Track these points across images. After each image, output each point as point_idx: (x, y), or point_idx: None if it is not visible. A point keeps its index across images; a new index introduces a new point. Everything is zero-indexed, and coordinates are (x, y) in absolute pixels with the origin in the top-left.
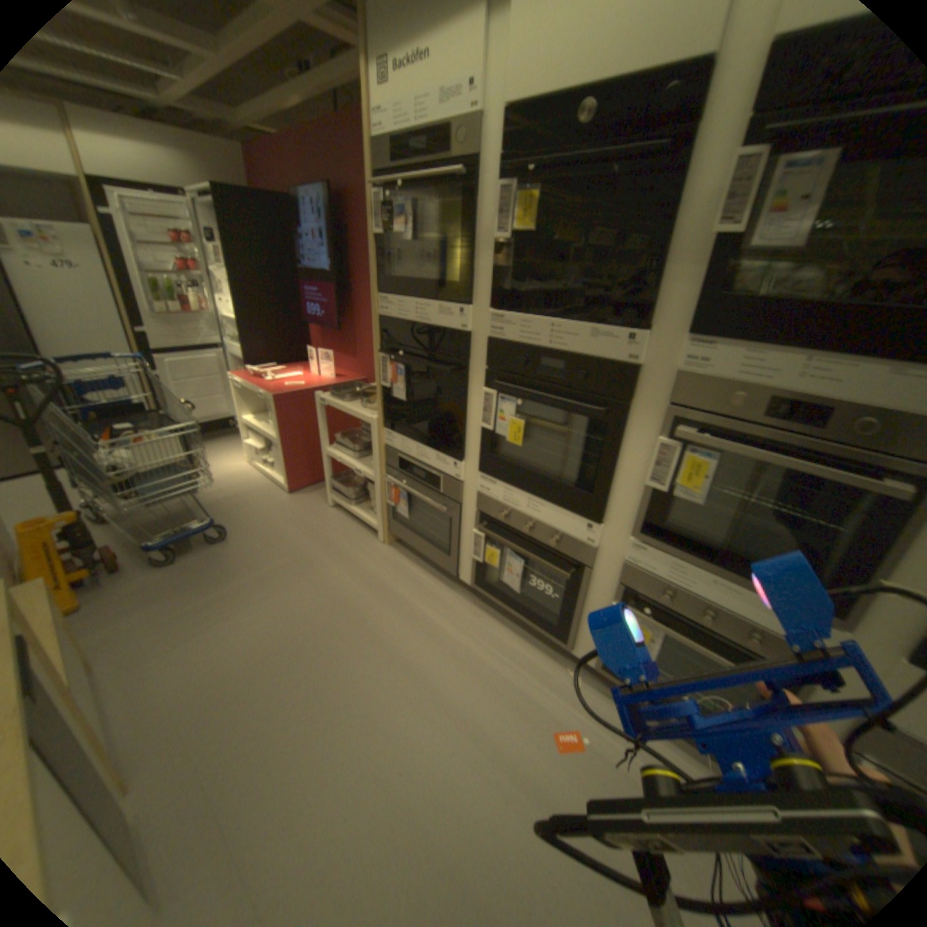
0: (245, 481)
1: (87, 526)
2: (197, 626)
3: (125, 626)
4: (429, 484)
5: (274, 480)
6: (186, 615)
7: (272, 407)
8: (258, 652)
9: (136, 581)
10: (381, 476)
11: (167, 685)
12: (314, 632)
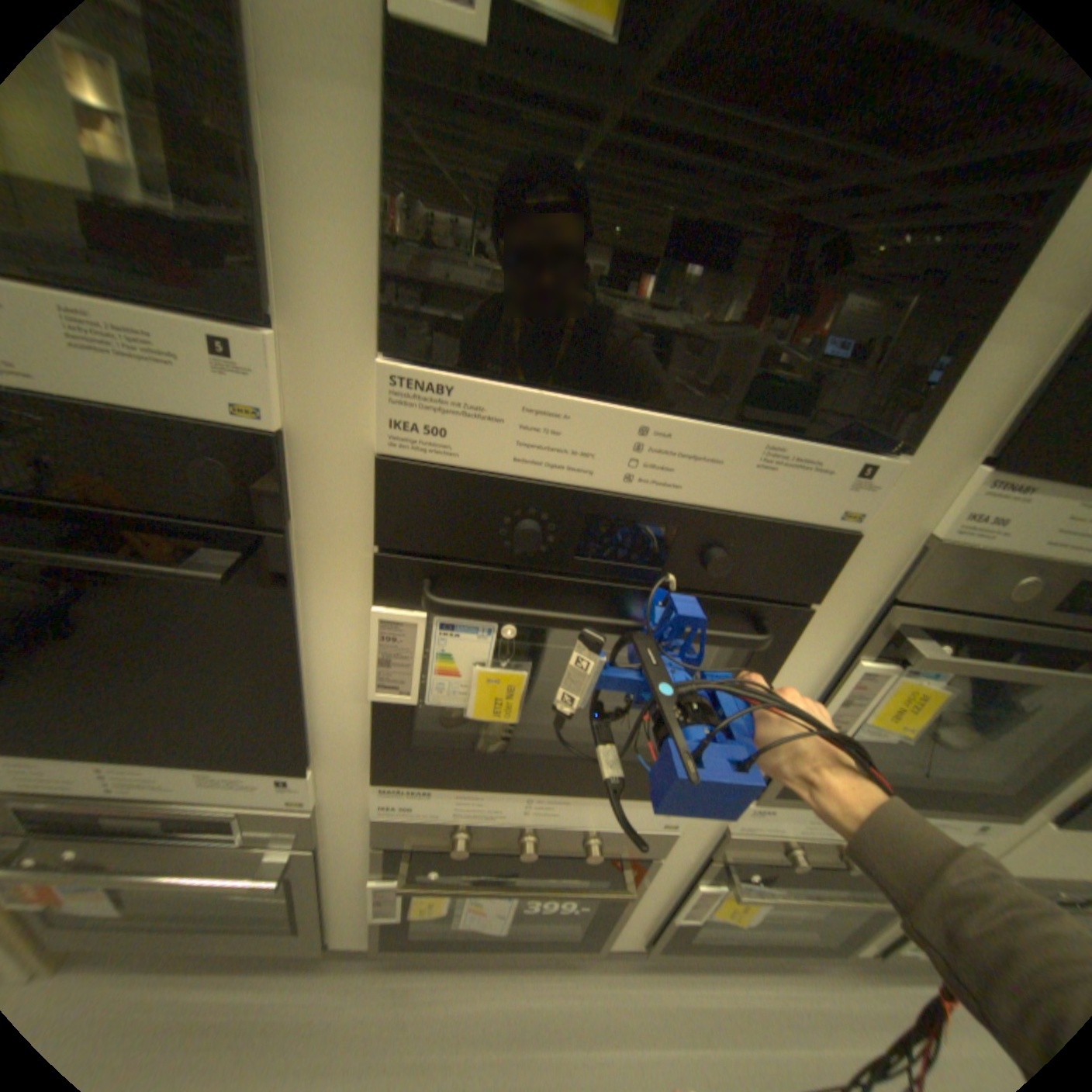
0: None
1: None
2: None
3: None
4: (187, 836)
5: None
6: None
7: None
8: None
9: None
10: None
11: None
12: None
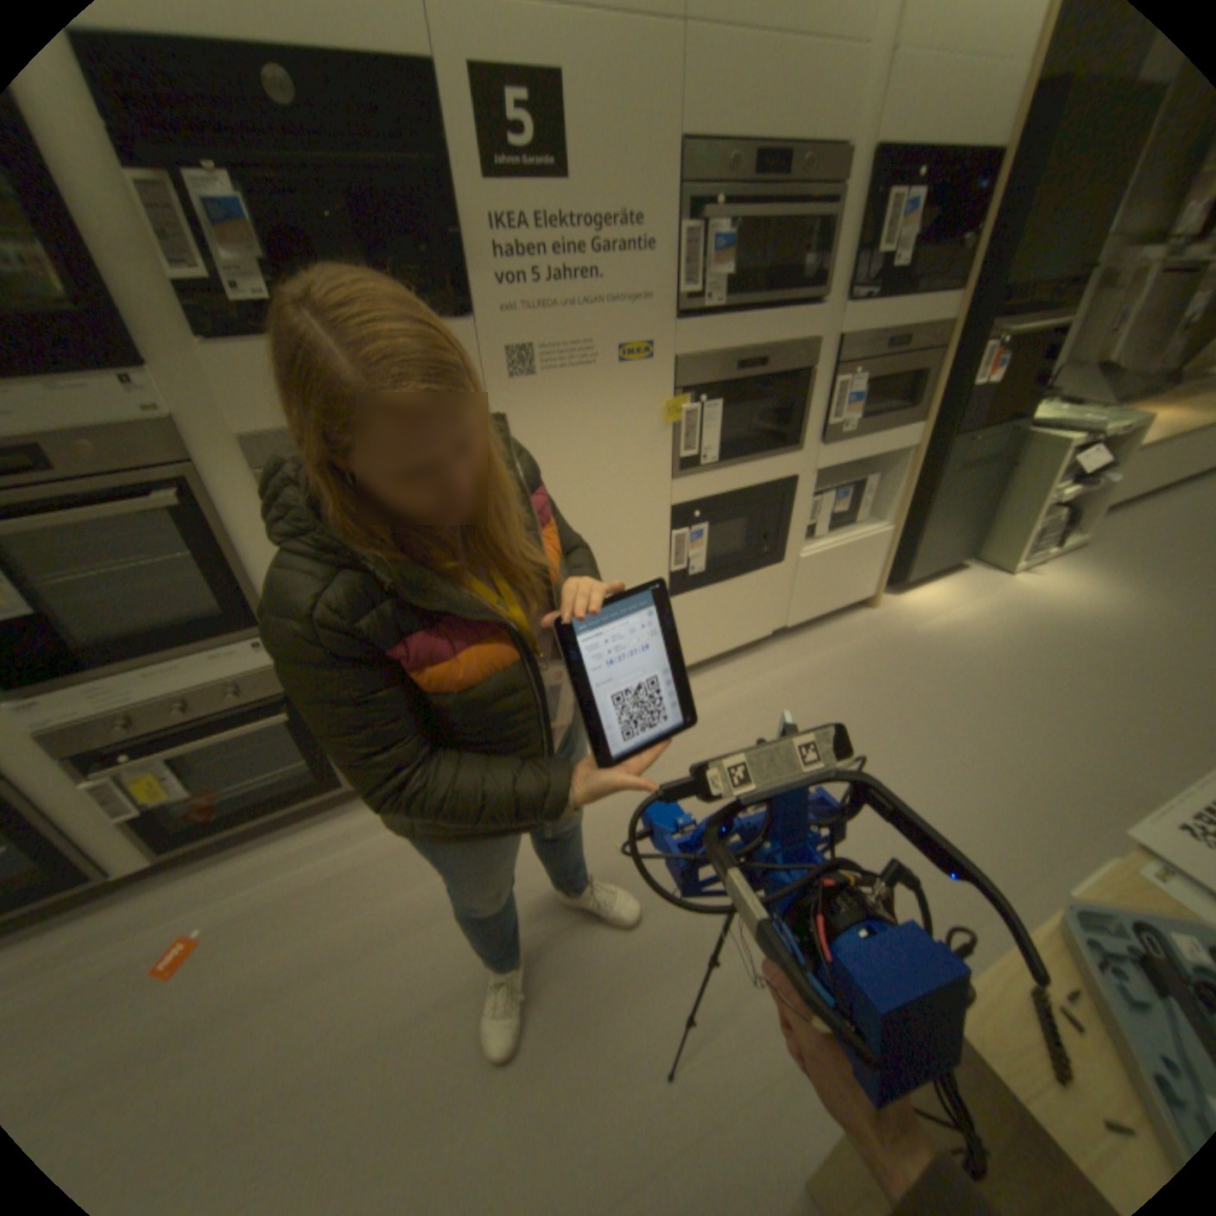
0: None
1: None
2: None
3: None
4: None
5: None
6: None
7: None
8: None
9: None
10: None
11: None
12: None
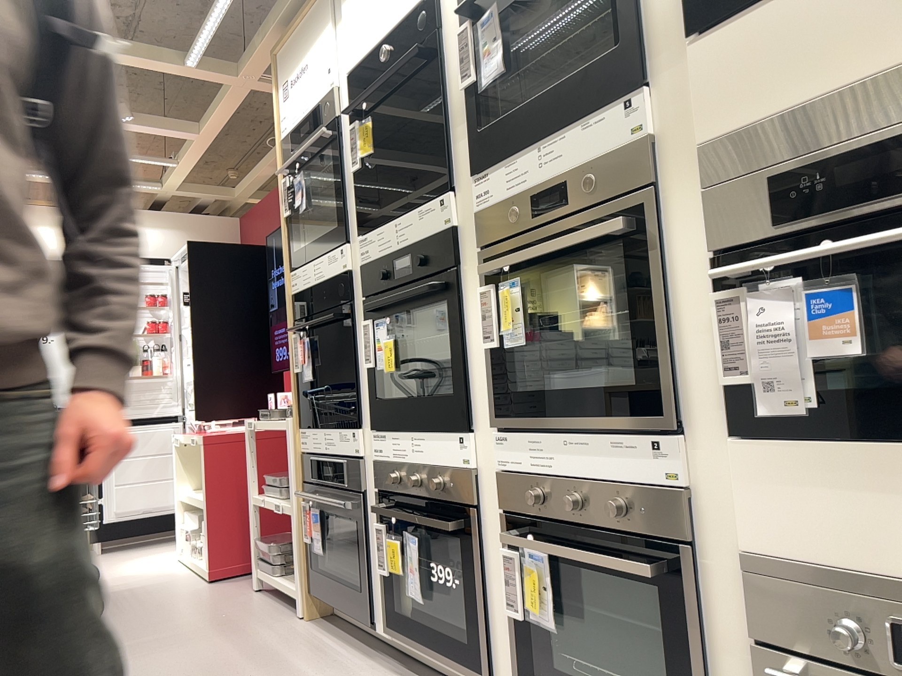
0: (165, 572)
1: None
2: None
3: None
4: (336, 480)
5: (199, 564)
6: None
7: (203, 449)
8: None
9: None
10: (298, 498)
11: None
12: None
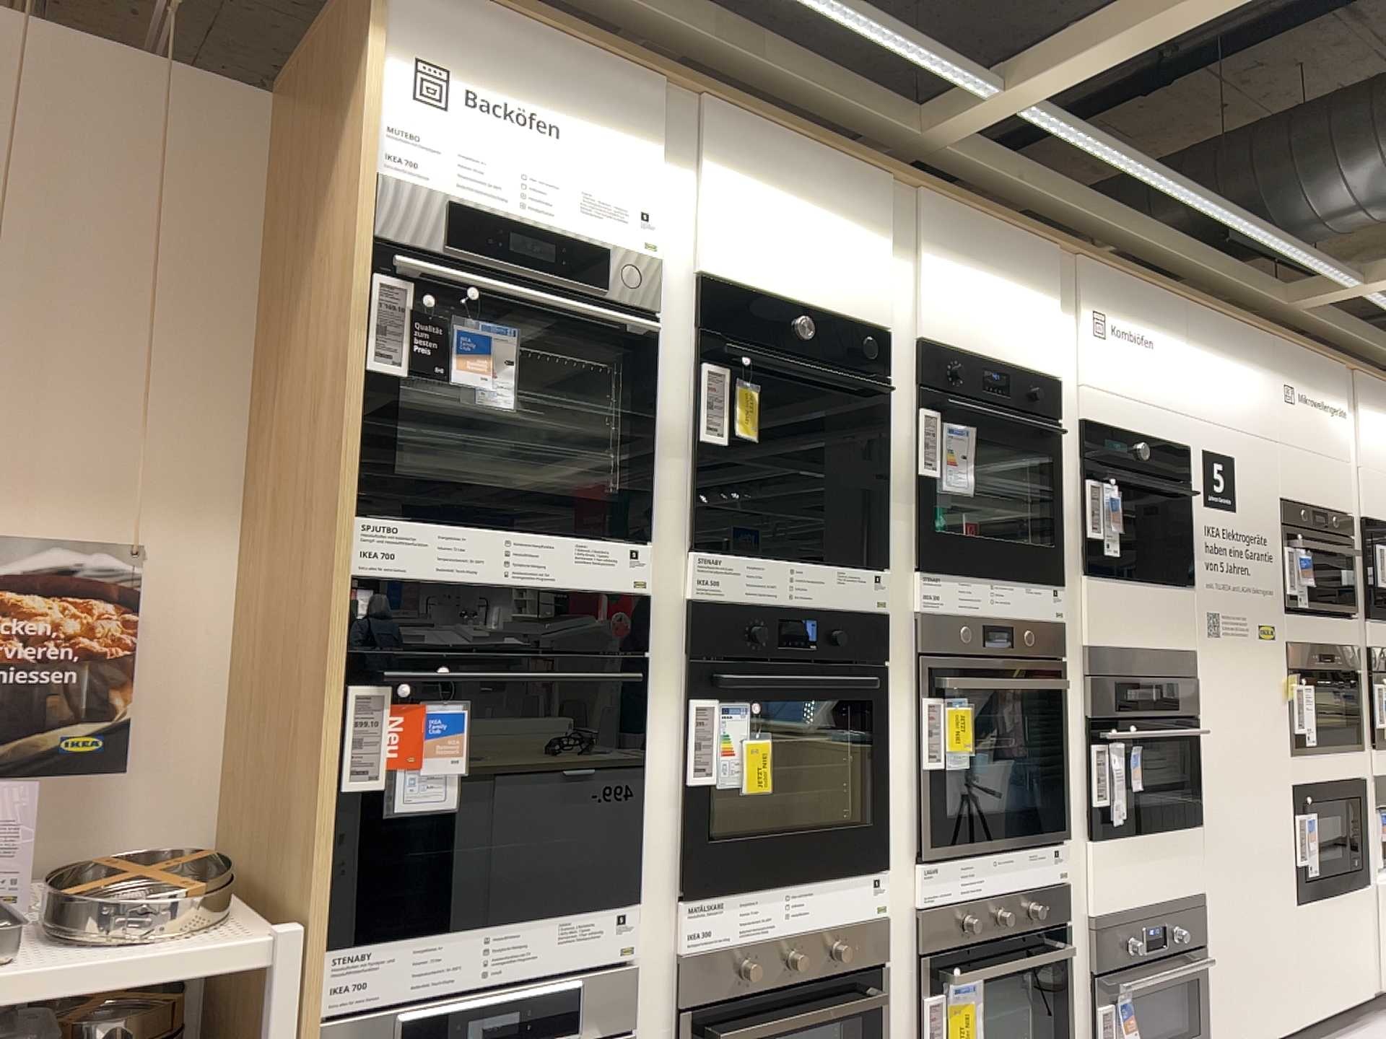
0: None
1: None
2: None
3: None
4: (534, 1033)
5: None
6: None
7: None
8: None
9: None
10: None
11: None
12: None
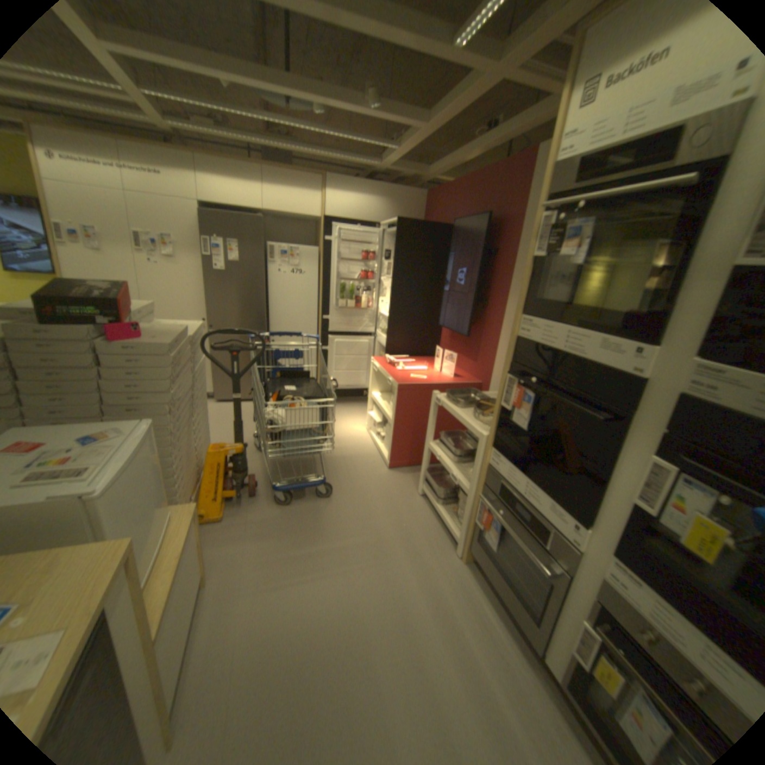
0: (360, 446)
1: (253, 451)
2: (283, 579)
3: (240, 552)
4: (534, 532)
5: (381, 453)
6: (280, 563)
7: (395, 394)
8: (317, 640)
9: (262, 512)
10: (477, 494)
11: (242, 634)
12: (370, 645)
